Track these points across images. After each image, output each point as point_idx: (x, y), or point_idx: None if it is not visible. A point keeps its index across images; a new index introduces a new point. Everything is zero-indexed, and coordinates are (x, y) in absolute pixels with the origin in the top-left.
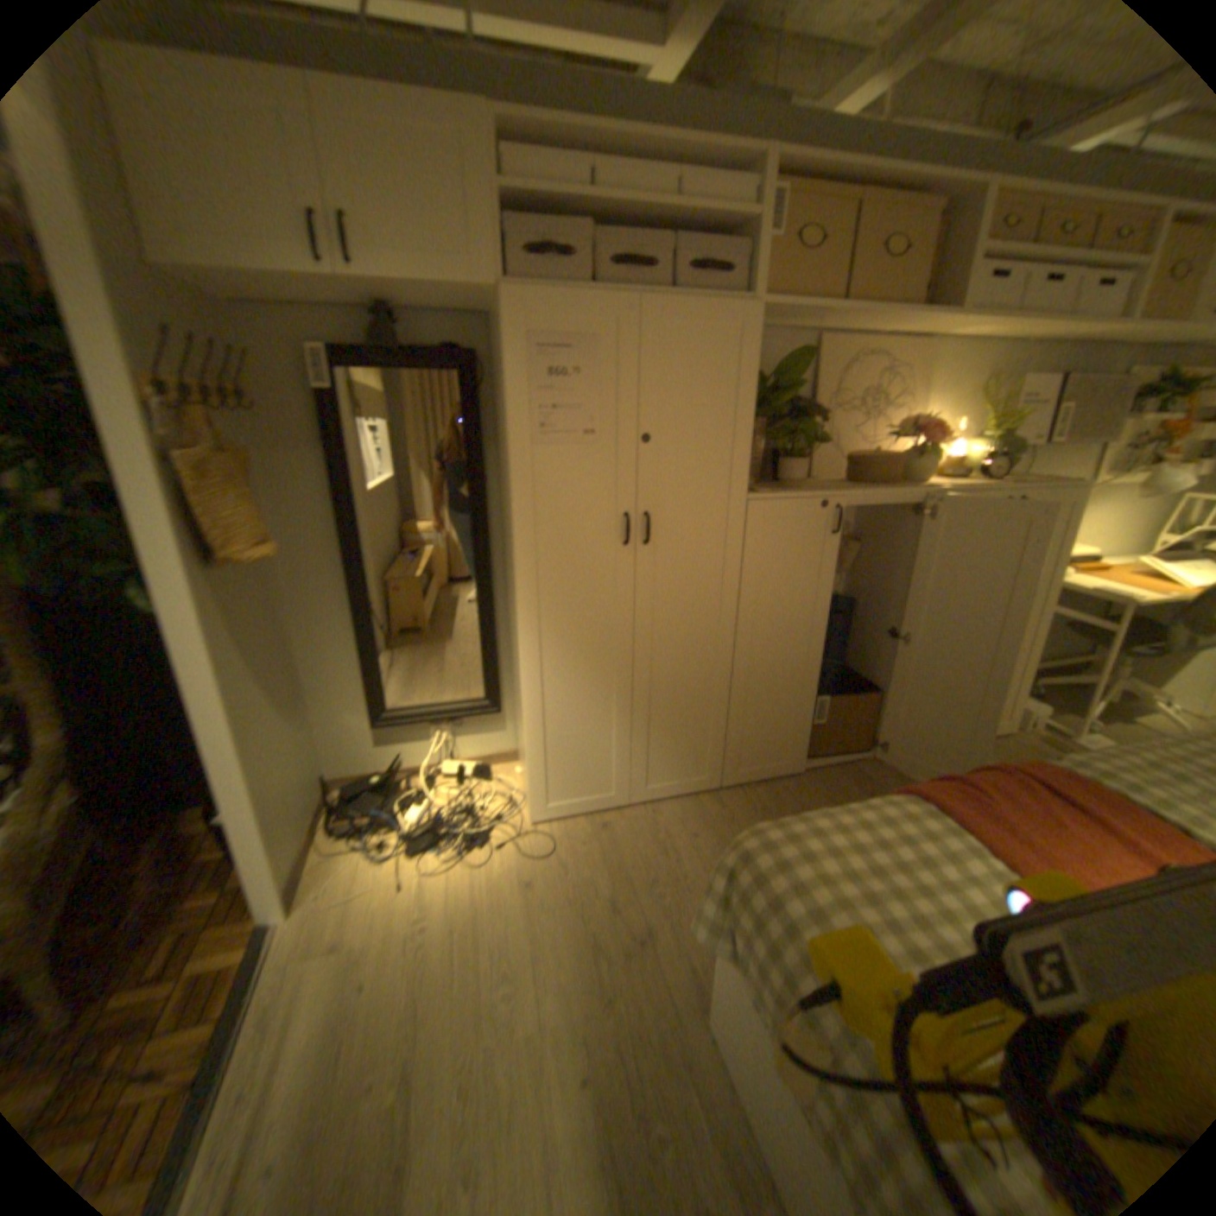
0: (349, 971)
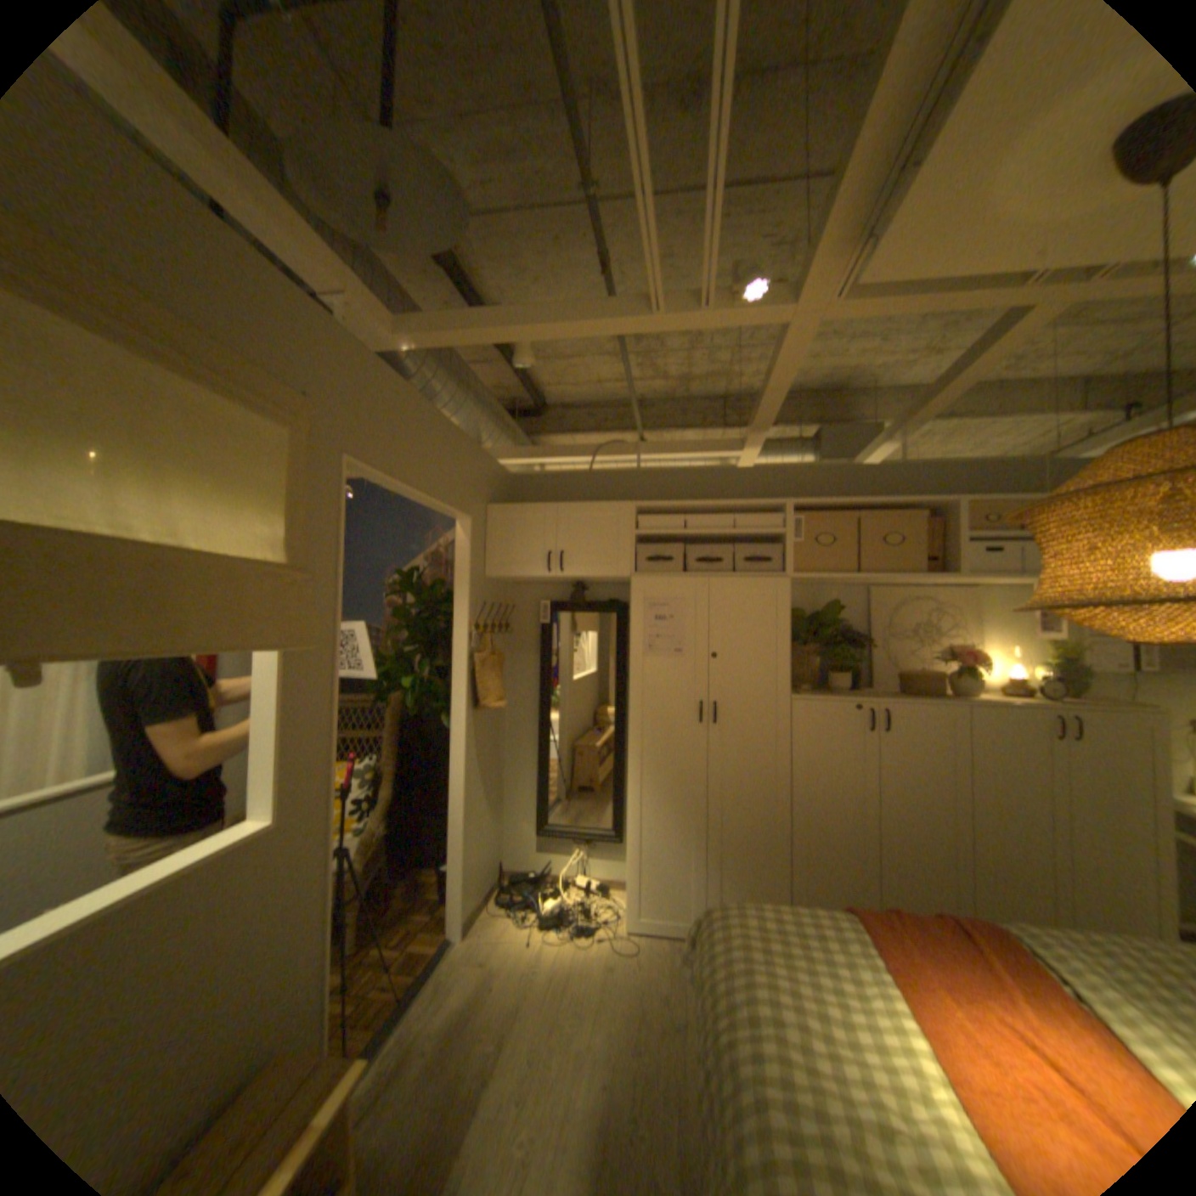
0: (485, 983)
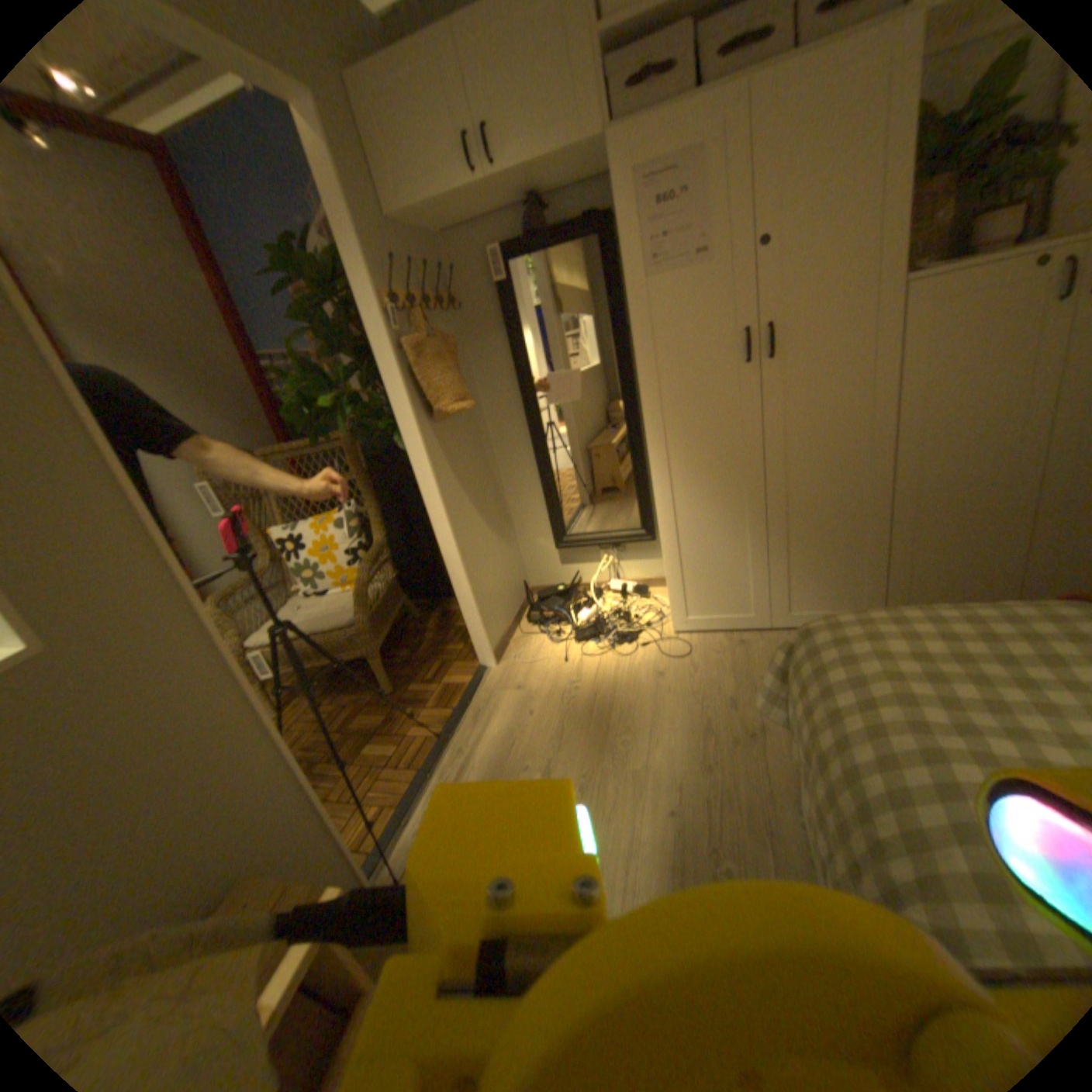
0: (524, 700)
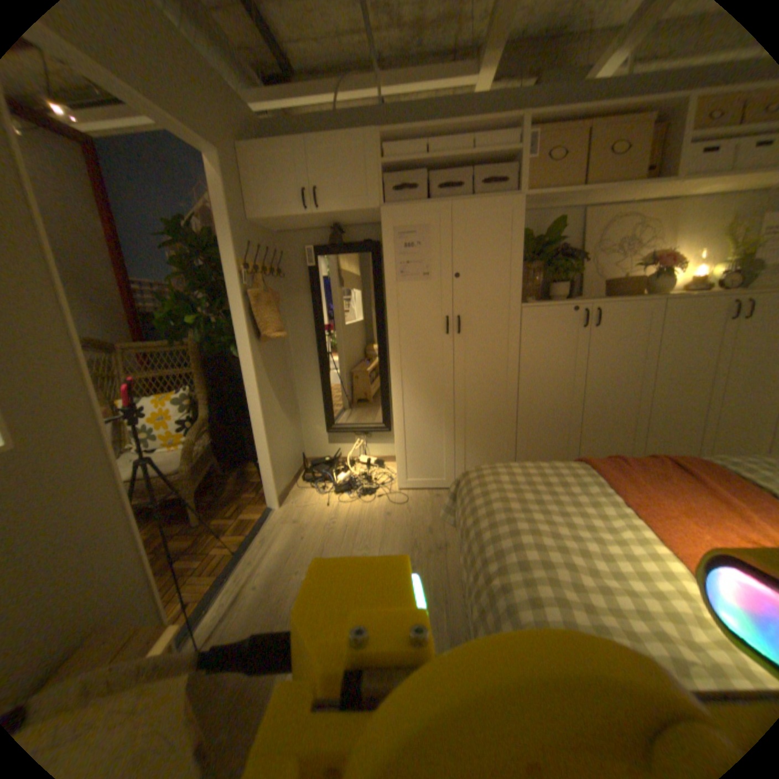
0: (298, 529)
